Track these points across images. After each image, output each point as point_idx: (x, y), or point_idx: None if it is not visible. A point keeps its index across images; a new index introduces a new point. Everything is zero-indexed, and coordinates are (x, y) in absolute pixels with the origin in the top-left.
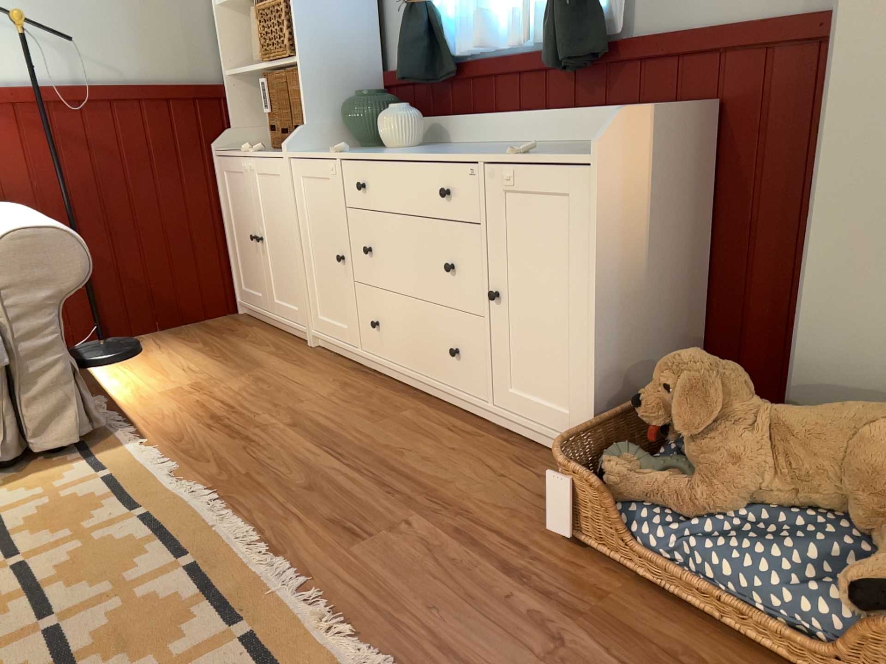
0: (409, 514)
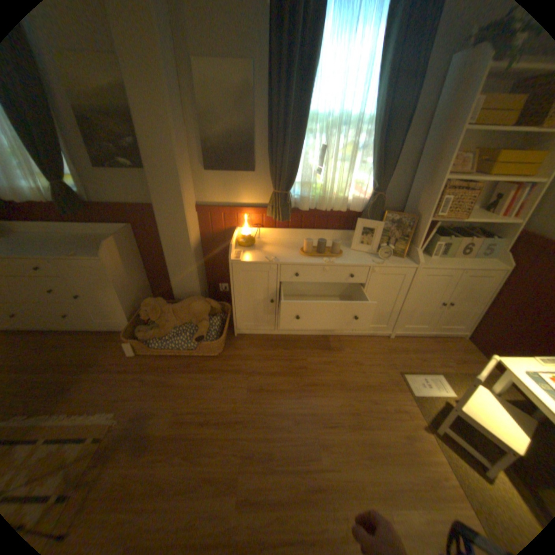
0: (78, 376)
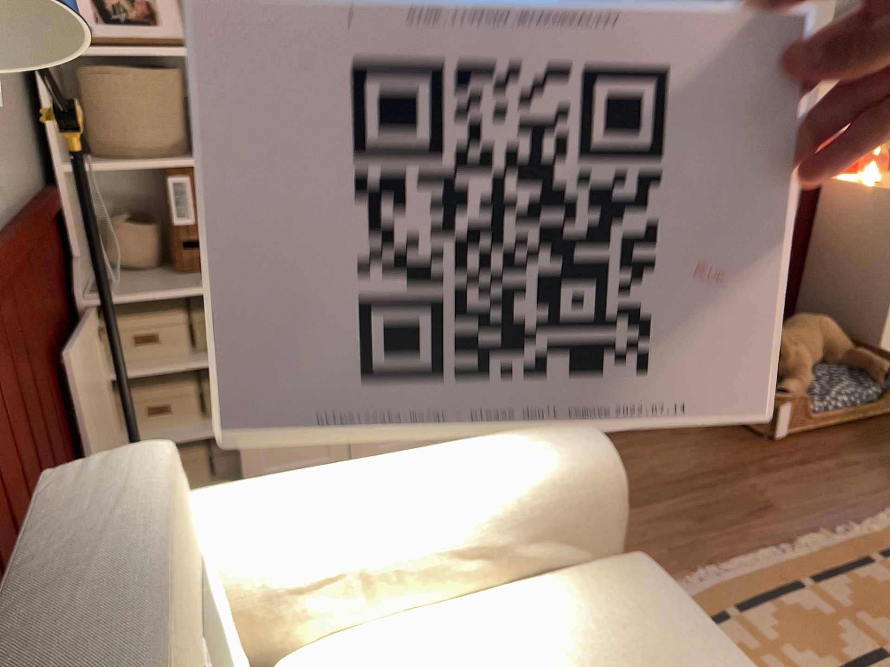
0: (743, 484)
